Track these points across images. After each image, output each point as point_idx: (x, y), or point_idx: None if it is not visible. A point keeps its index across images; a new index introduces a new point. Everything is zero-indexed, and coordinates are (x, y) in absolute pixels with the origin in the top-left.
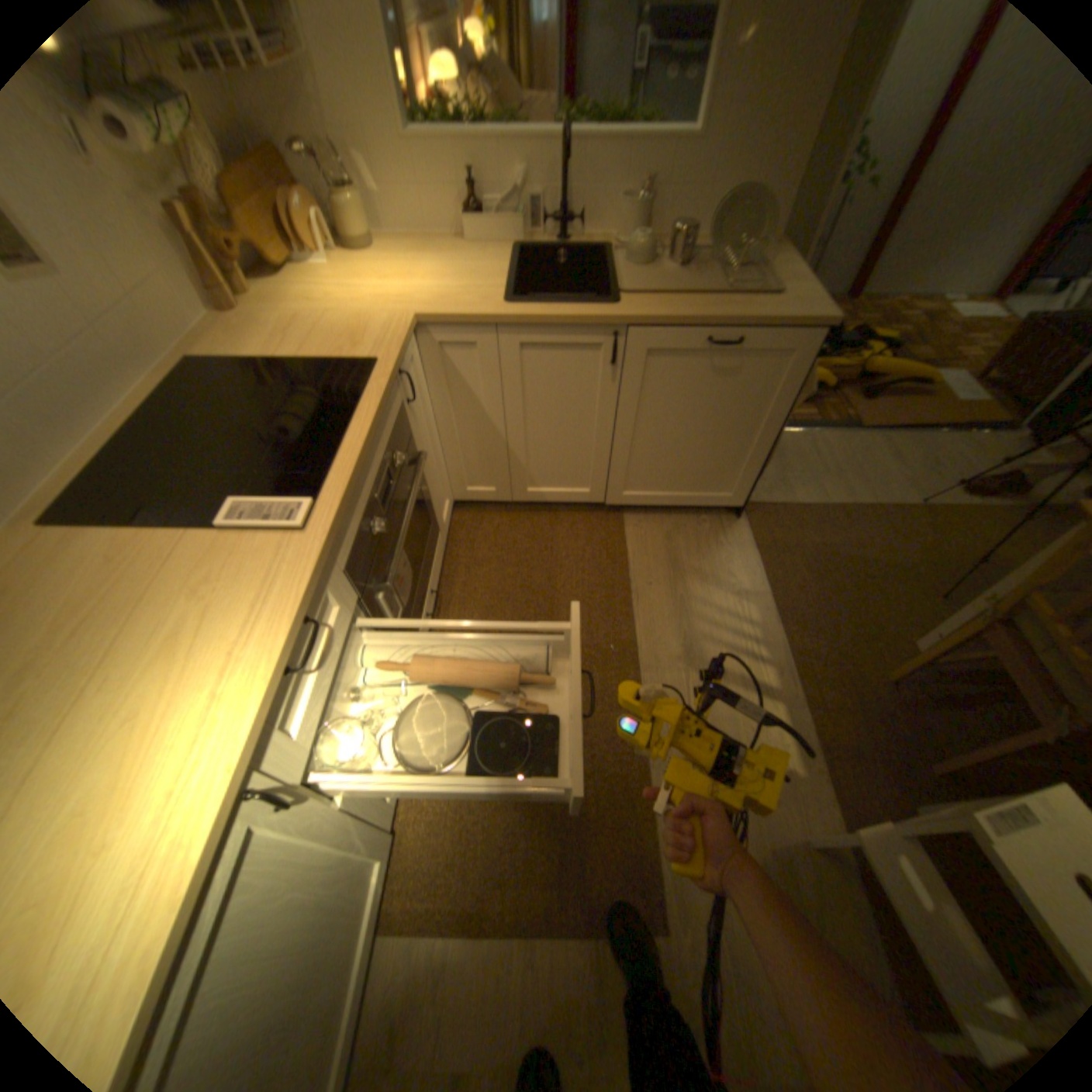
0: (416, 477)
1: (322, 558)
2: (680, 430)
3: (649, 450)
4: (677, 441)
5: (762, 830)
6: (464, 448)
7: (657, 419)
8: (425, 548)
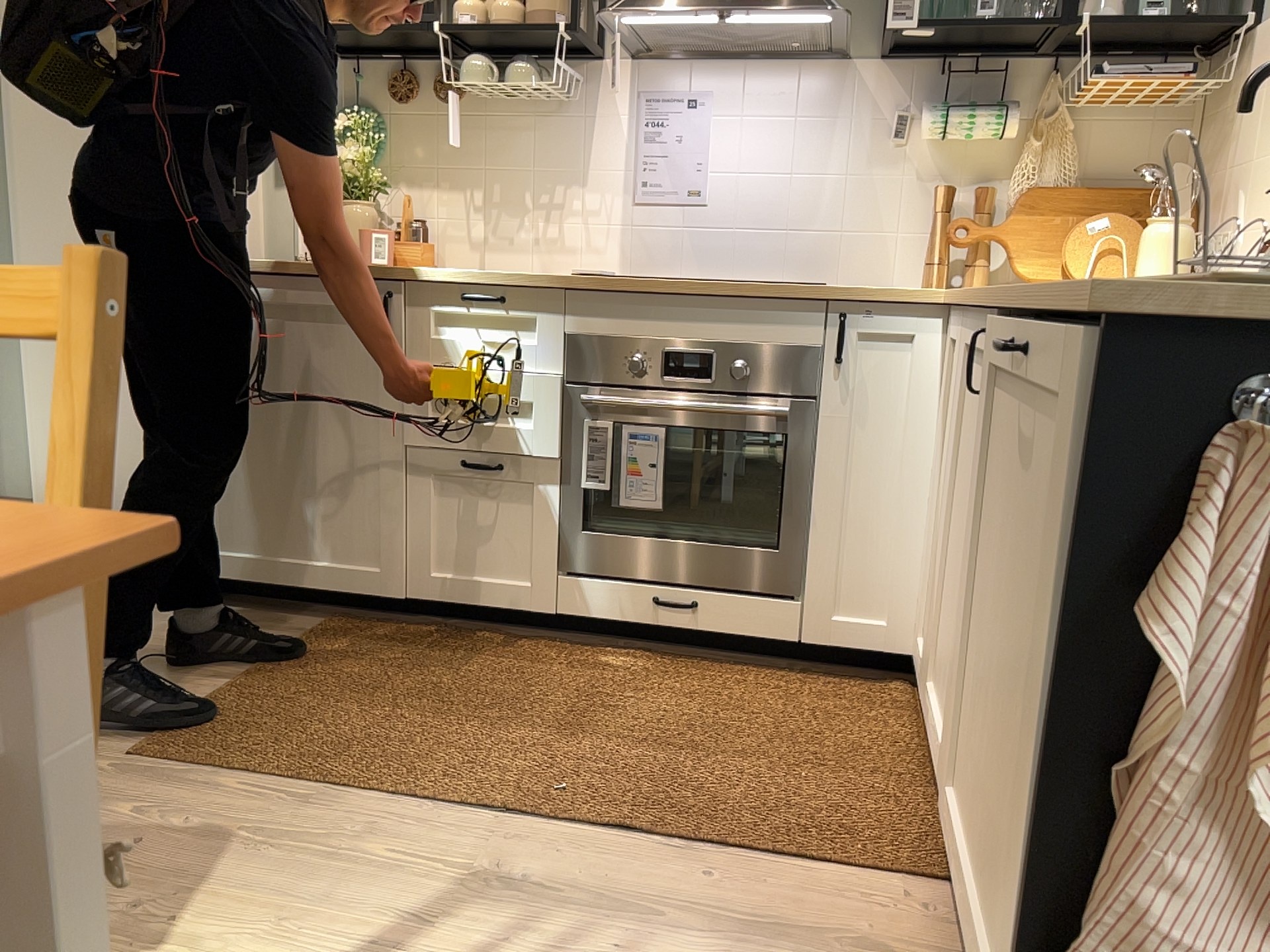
0: (791, 455)
1: (550, 290)
2: (1006, 634)
3: (986, 677)
4: (1001, 669)
5: (126, 884)
6: (937, 545)
7: (998, 576)
8: (745, 559)
